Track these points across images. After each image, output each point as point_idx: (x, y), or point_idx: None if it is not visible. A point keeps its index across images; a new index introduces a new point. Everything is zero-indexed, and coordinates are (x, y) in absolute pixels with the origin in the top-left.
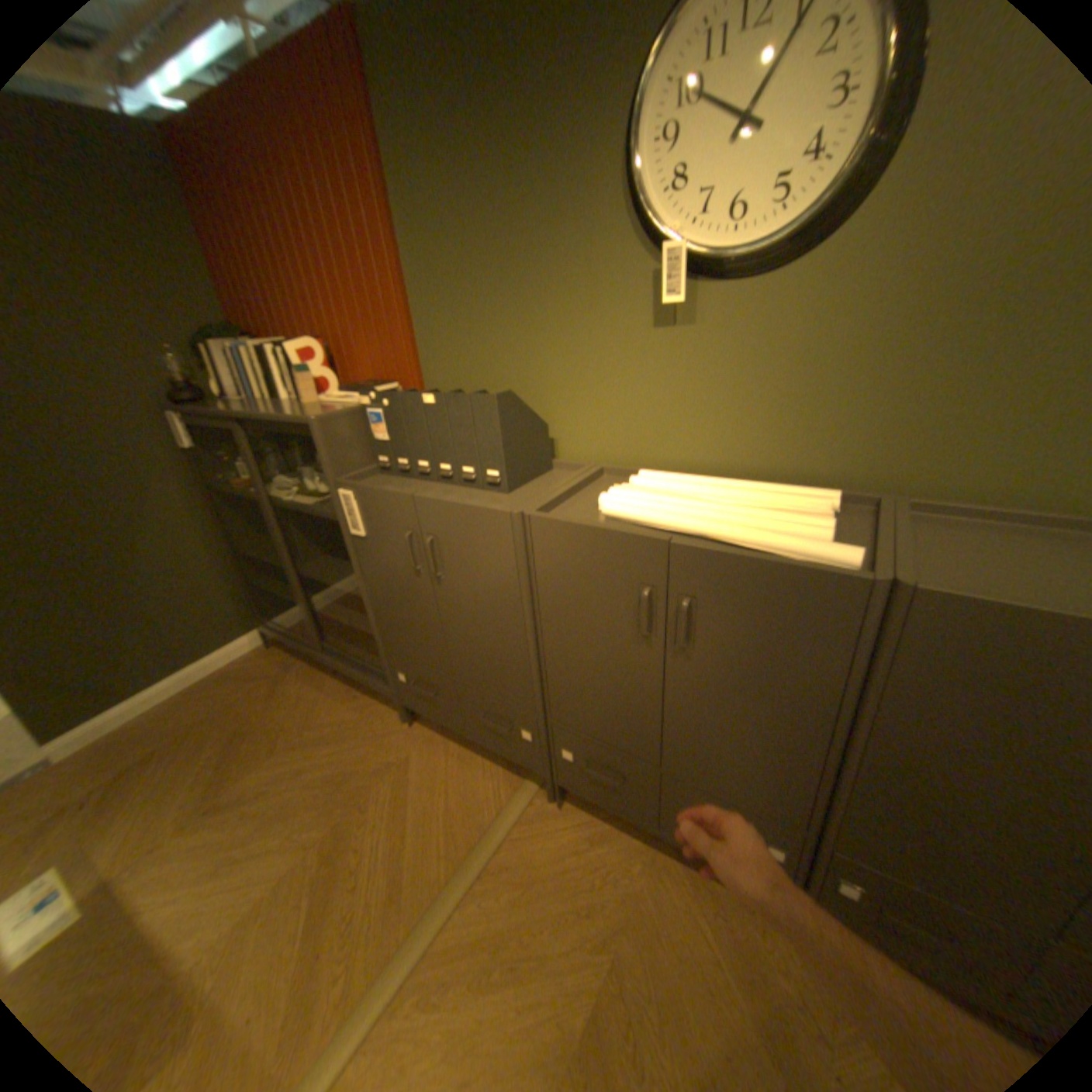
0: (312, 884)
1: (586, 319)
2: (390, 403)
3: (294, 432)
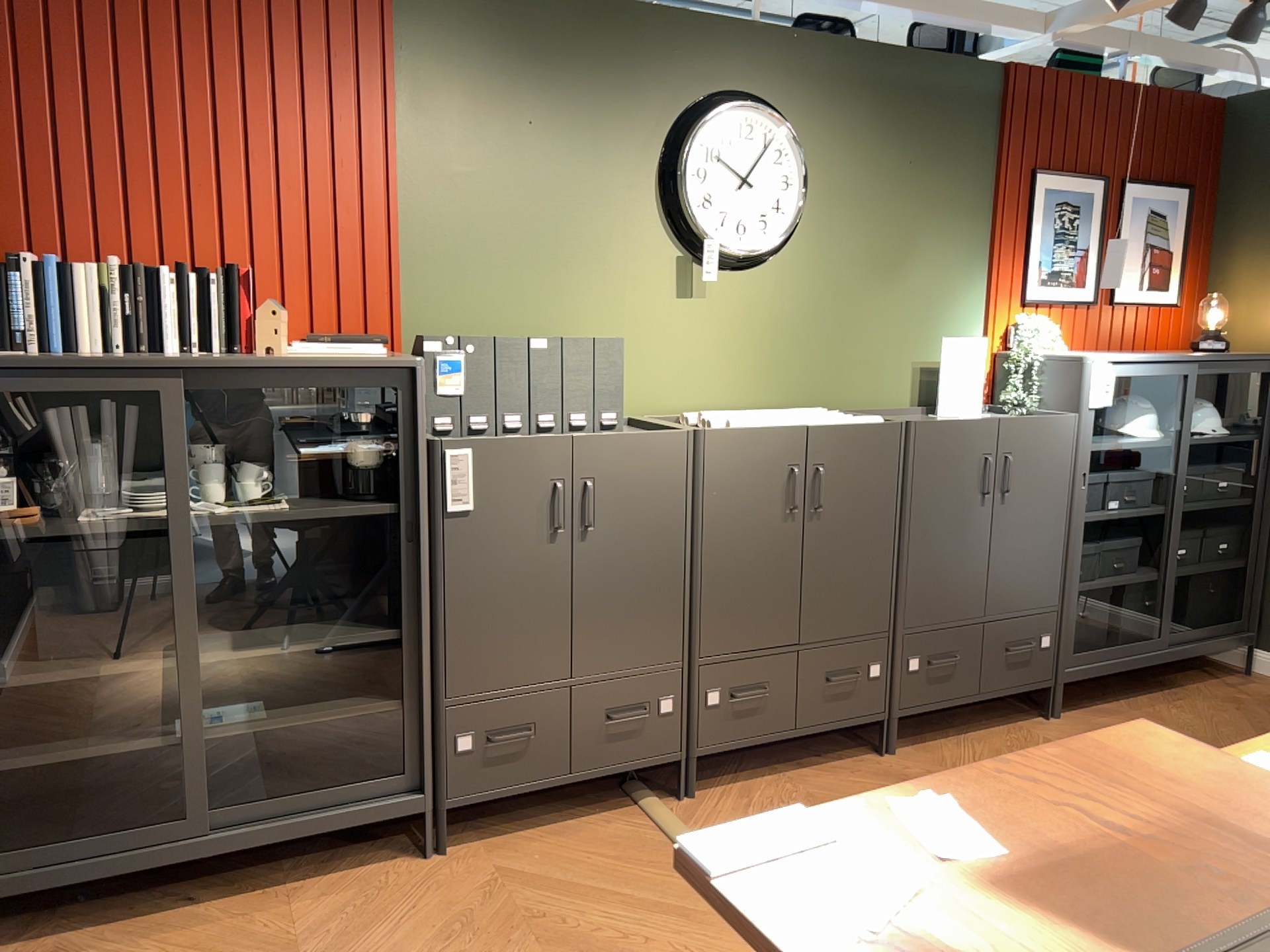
0: None
1: (622, 285)
2: (473, 348)
3: (338, 384)
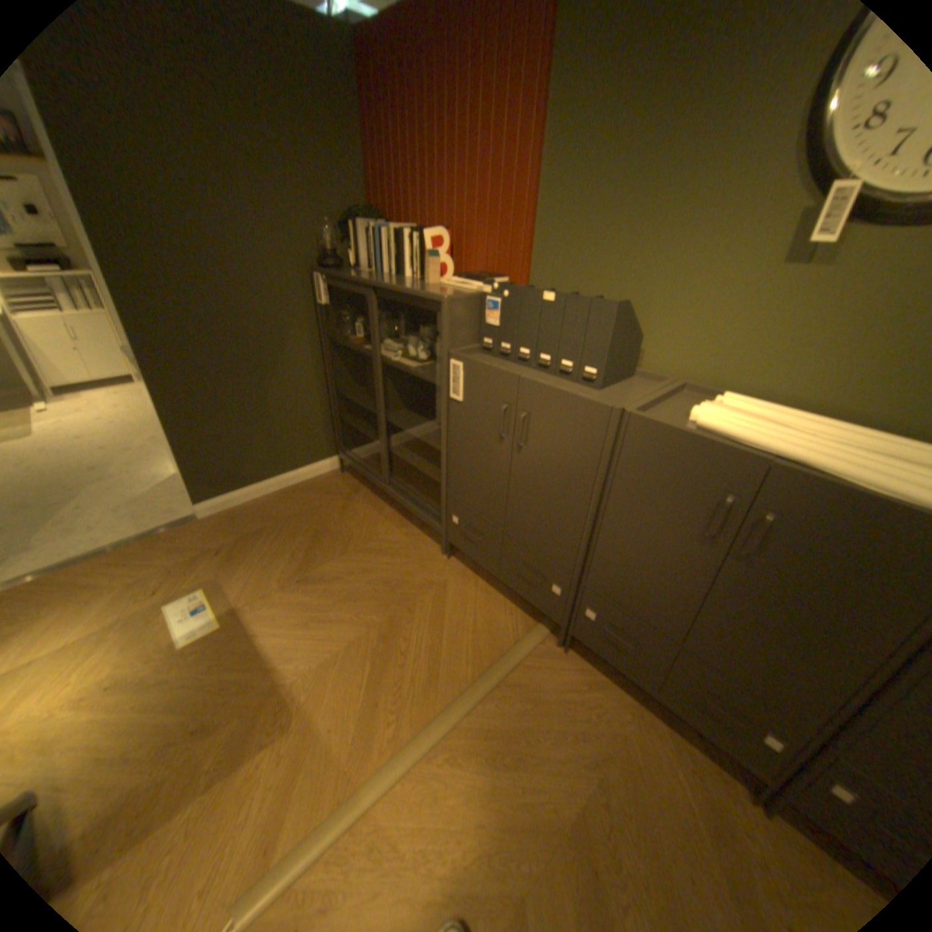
0: (371, 653)
1: (712, 244)
2: (508, 293)
3: (419, 305)
